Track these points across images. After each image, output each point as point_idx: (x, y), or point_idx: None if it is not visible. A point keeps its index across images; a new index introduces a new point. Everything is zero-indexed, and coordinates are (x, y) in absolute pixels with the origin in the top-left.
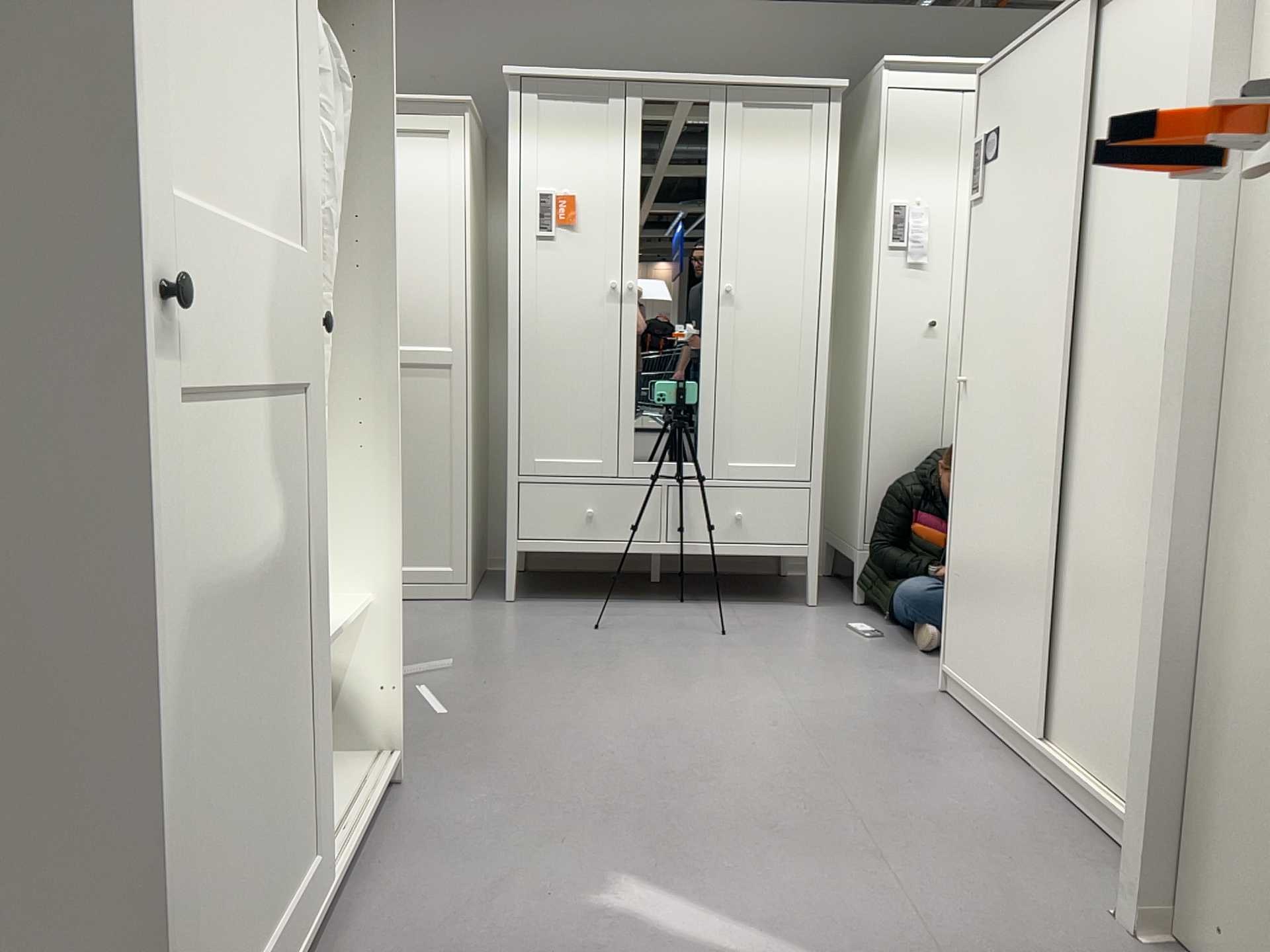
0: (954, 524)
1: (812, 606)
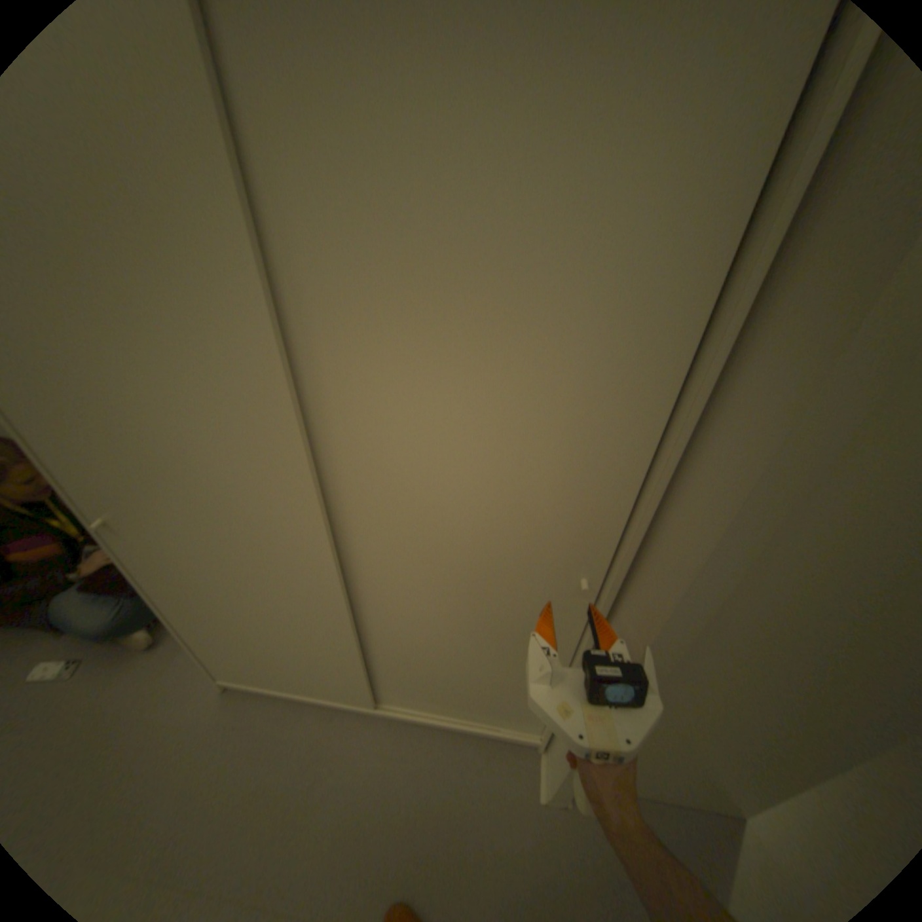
0: (166, 618)
1: None
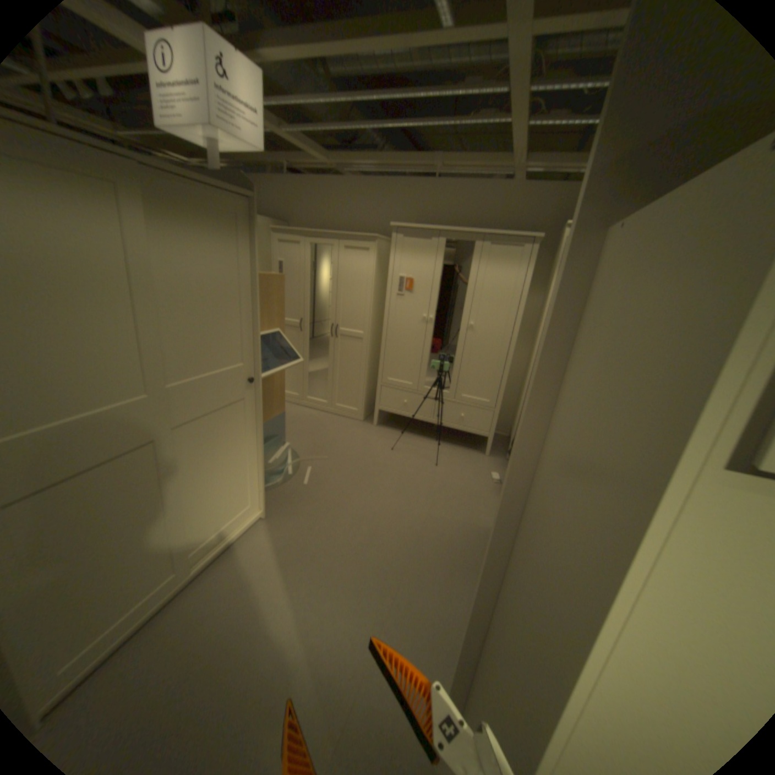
0: None
1: (485, 456)
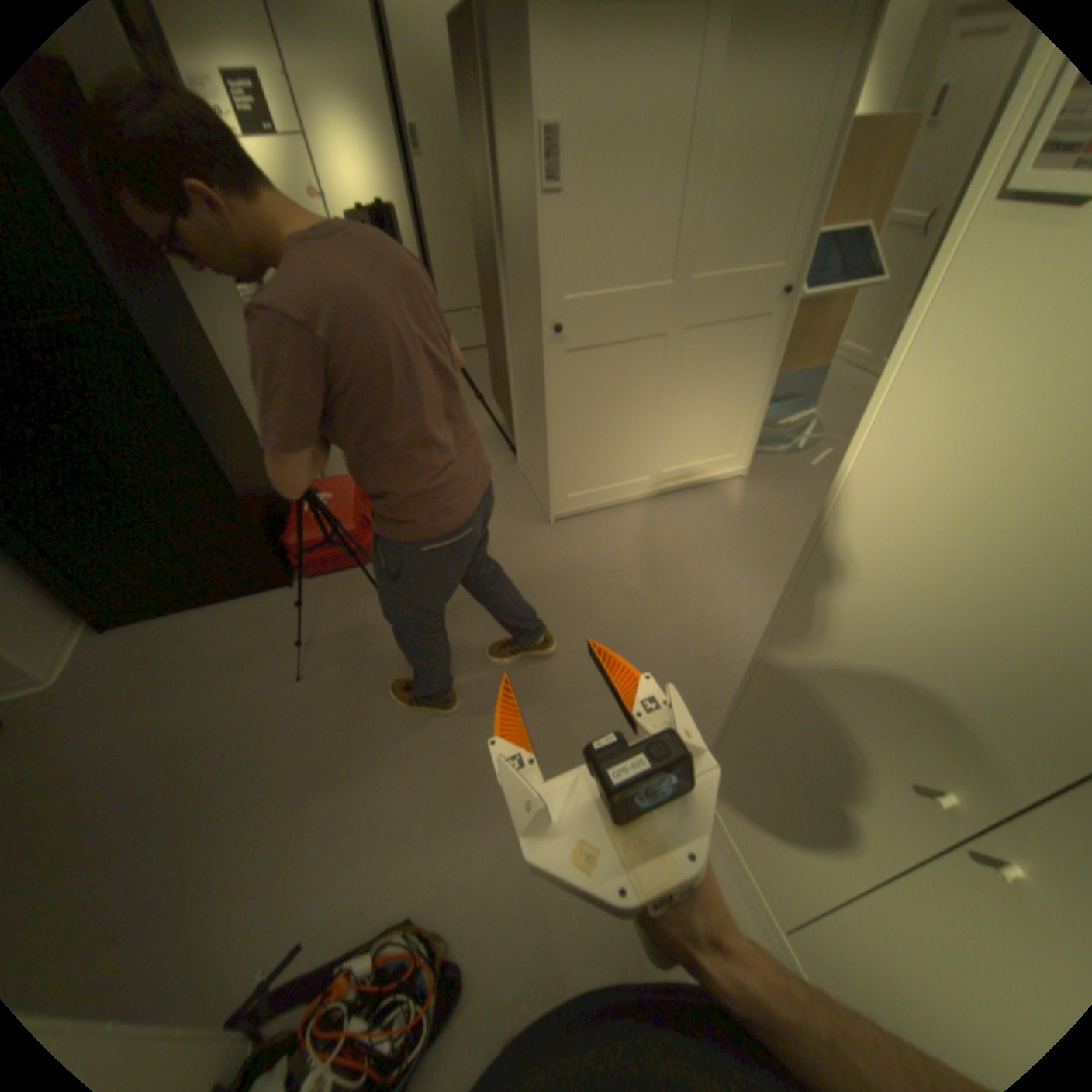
0: None
1: None
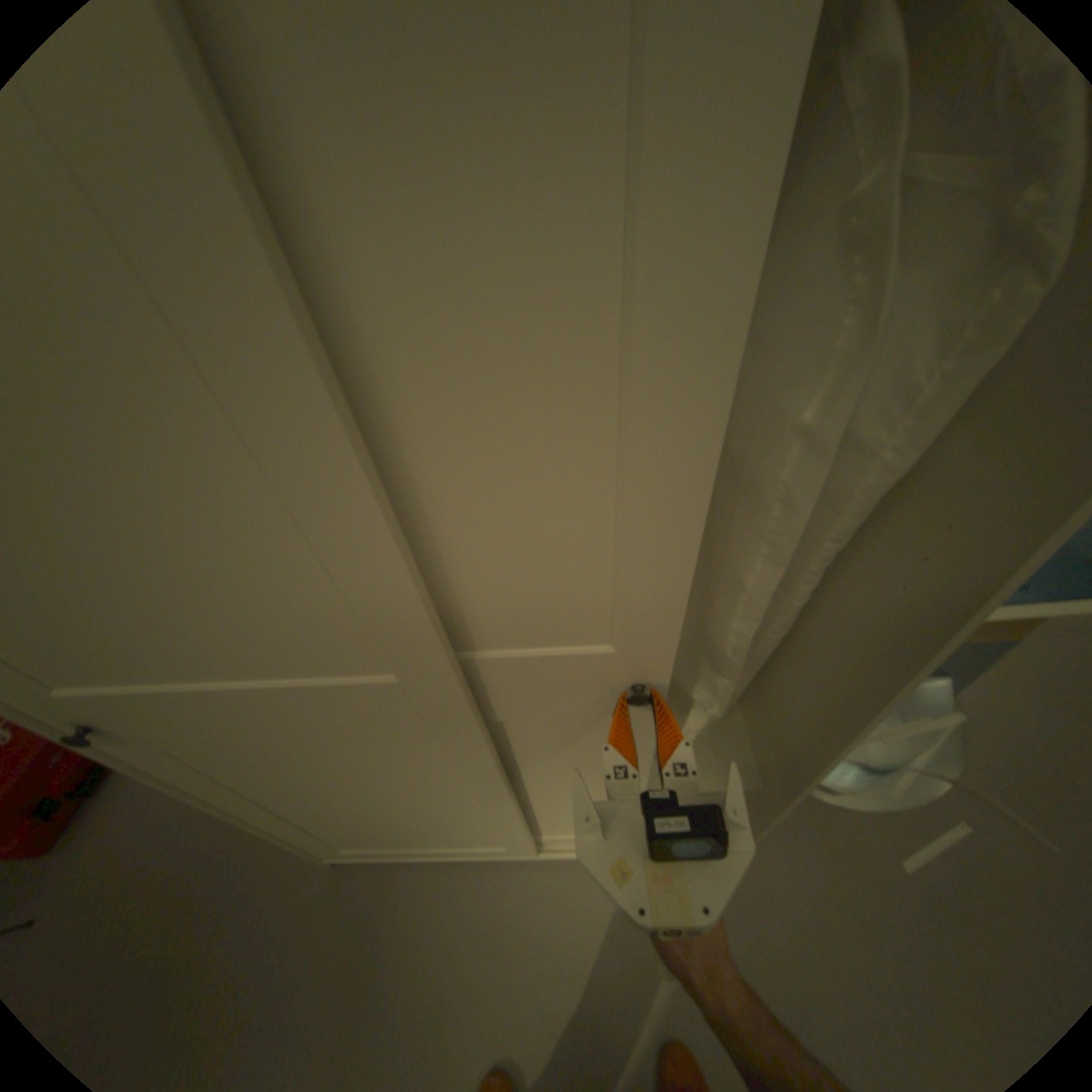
0: None
1: None
